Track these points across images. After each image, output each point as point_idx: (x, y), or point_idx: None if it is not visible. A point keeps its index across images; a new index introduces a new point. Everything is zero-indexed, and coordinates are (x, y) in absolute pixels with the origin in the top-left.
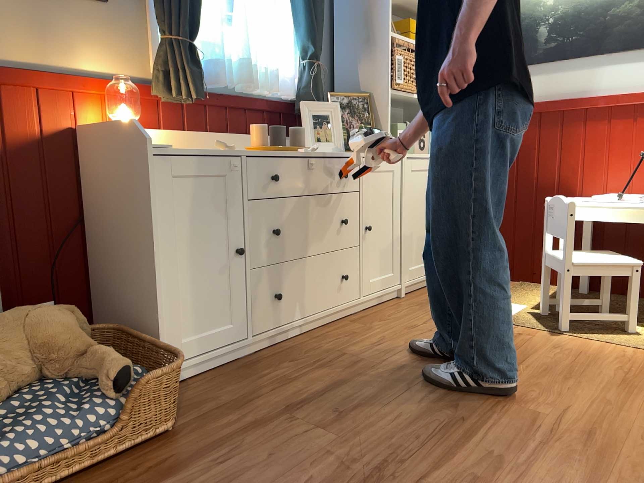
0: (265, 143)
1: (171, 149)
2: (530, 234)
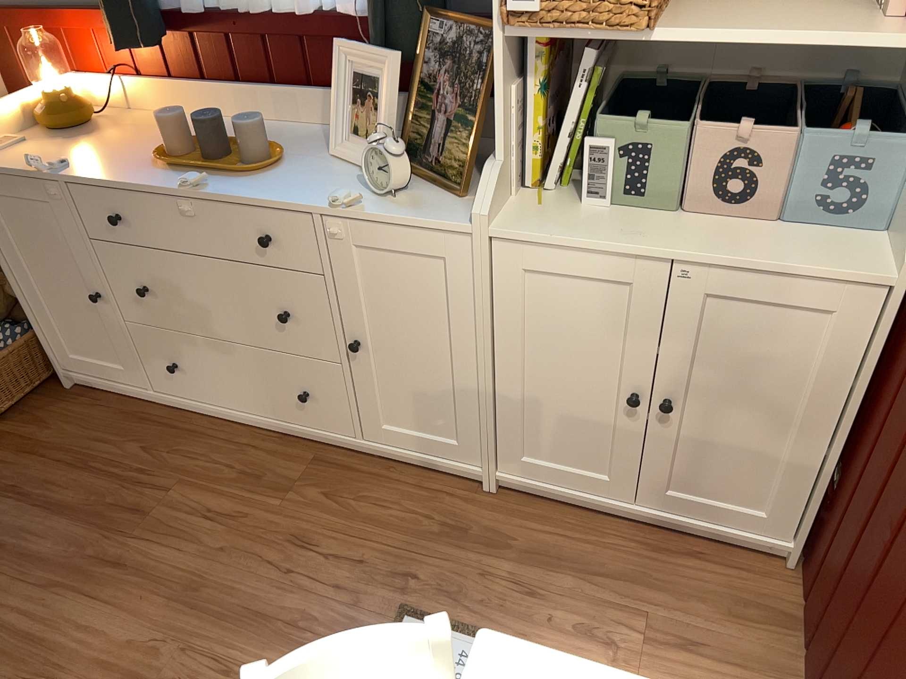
0: (180, 149)
1: (9, 161)
2: (849, 670)
